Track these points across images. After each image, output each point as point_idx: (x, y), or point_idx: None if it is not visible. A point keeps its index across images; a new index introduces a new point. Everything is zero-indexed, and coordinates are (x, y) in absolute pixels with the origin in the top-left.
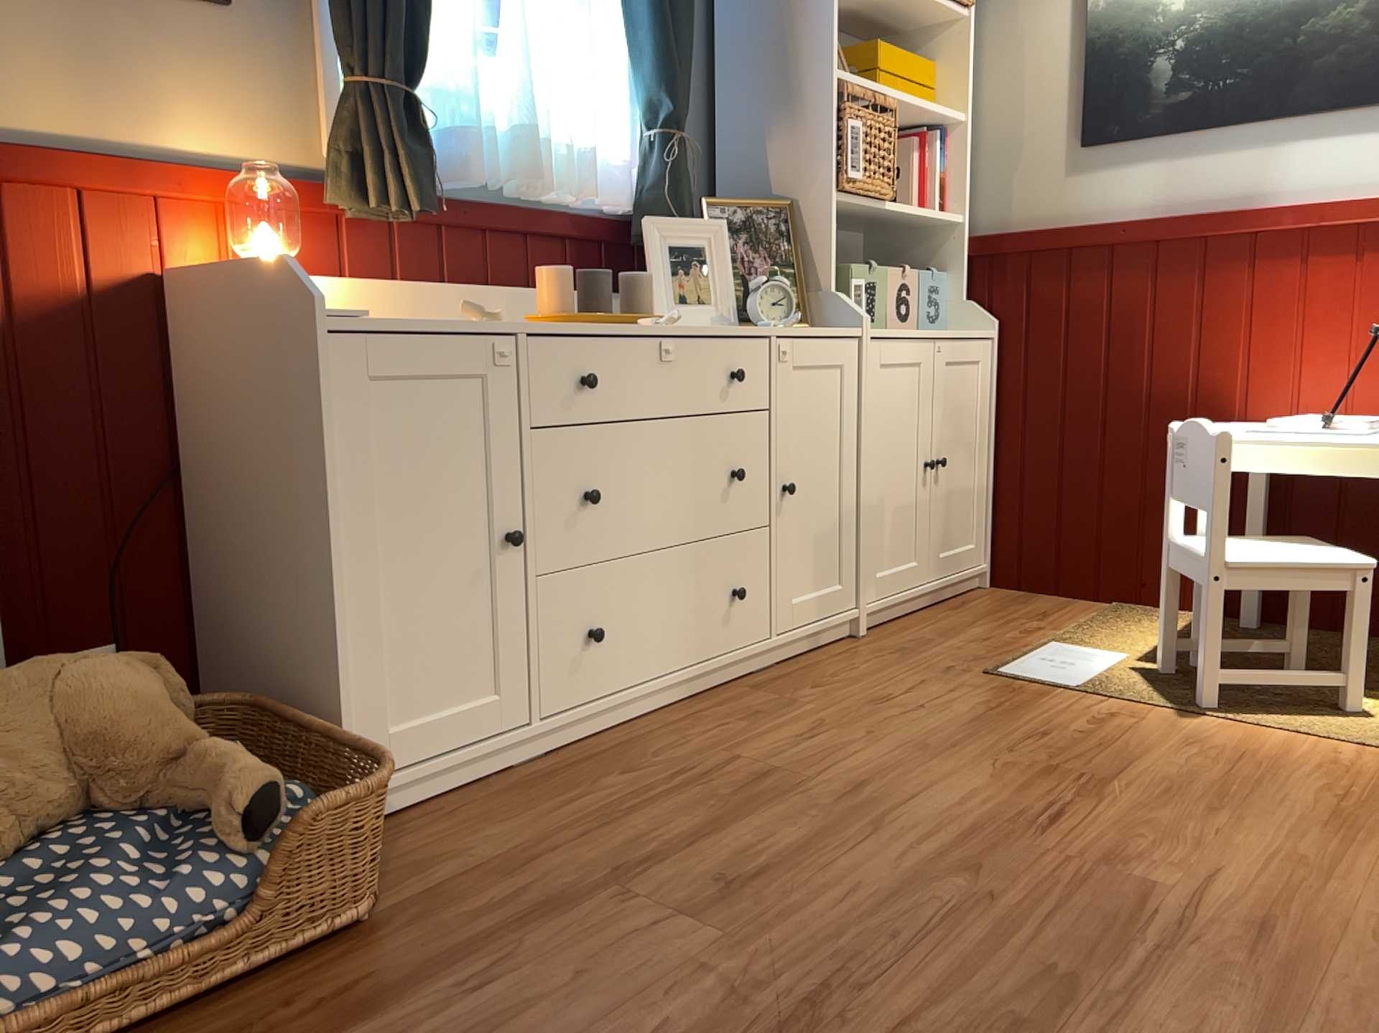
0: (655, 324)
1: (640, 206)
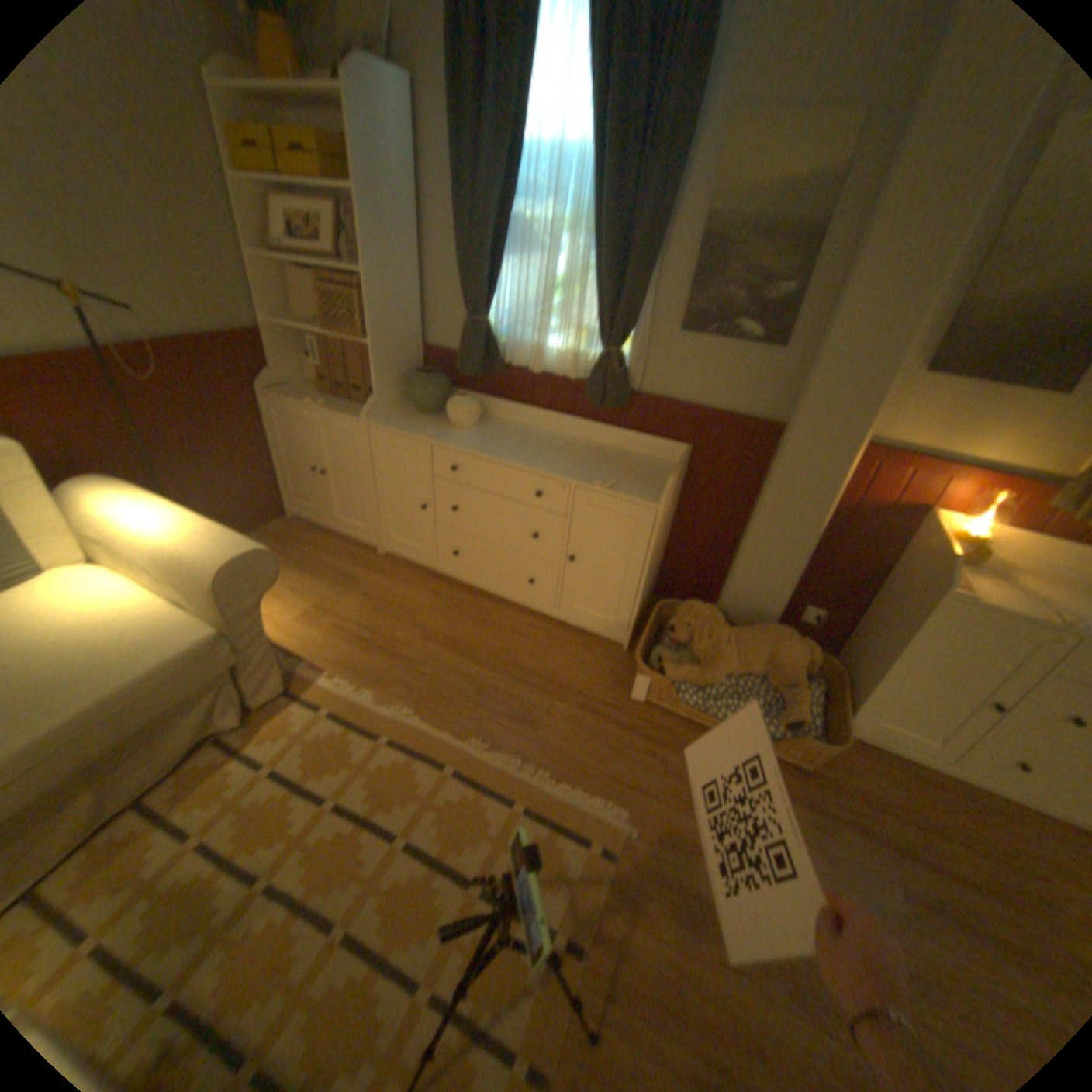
0: None
1: None
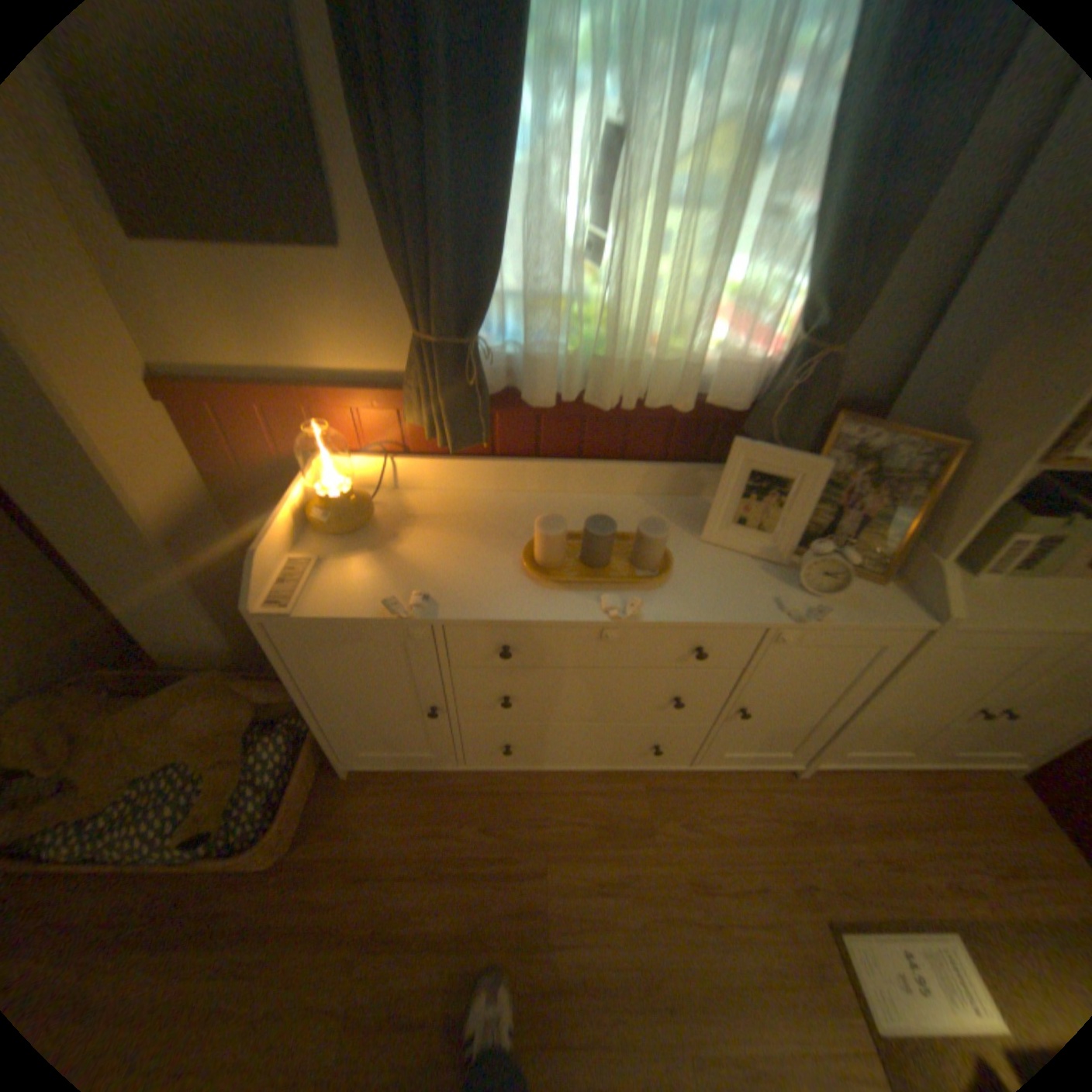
0: (607, 613)
1: (760, 407)
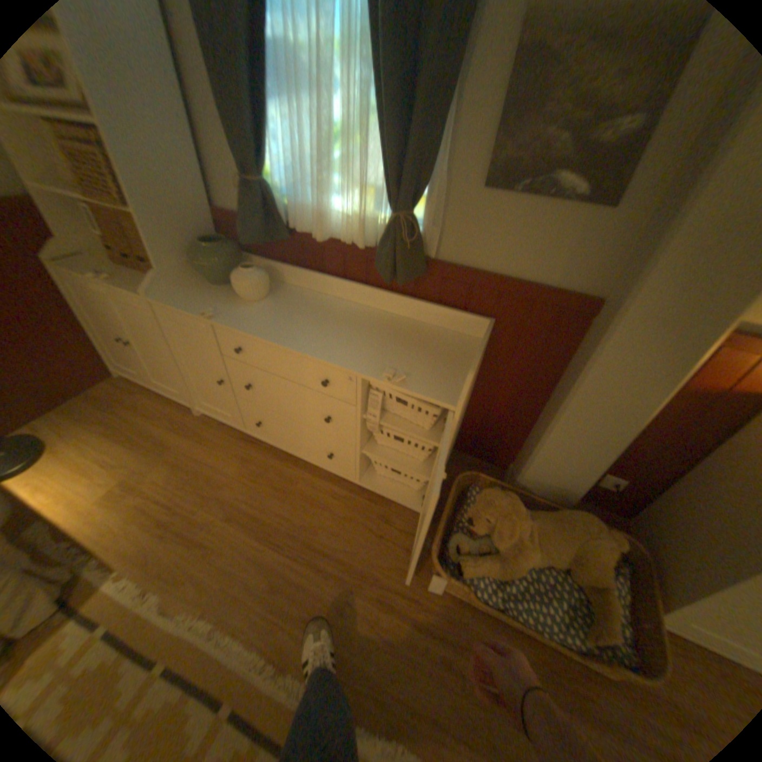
0: None
1: None
